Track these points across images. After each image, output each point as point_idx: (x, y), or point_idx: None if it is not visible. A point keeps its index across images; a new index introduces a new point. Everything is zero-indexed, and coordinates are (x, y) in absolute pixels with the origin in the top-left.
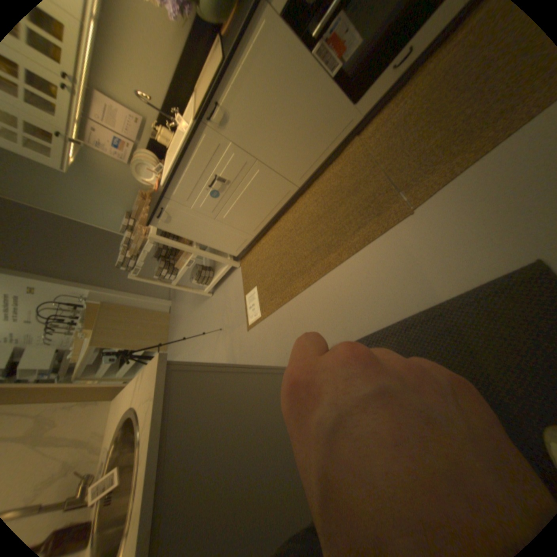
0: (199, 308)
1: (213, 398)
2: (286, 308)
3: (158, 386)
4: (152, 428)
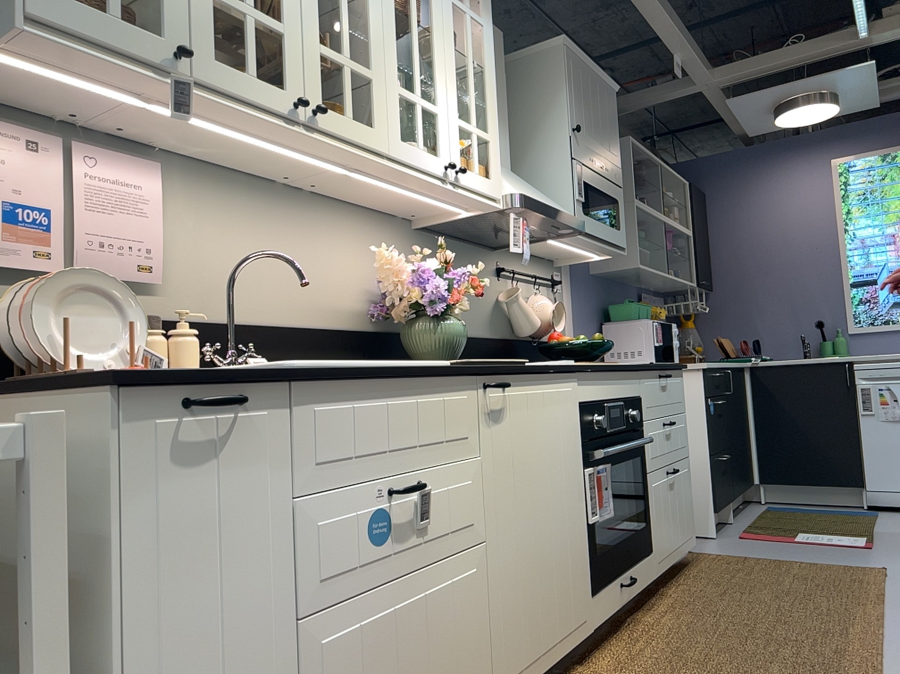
0: None
1: None
2: None
3: None
4: None
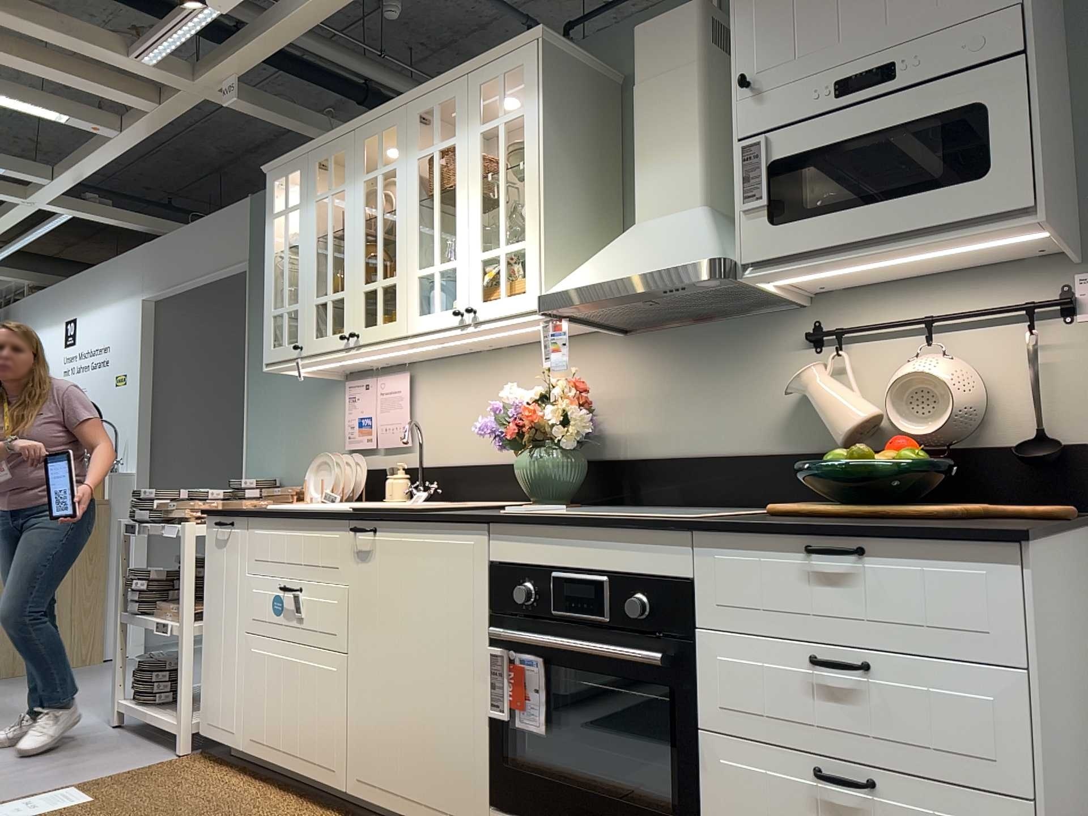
0: (85, 710)
1: None
2: None
3: None
4: None
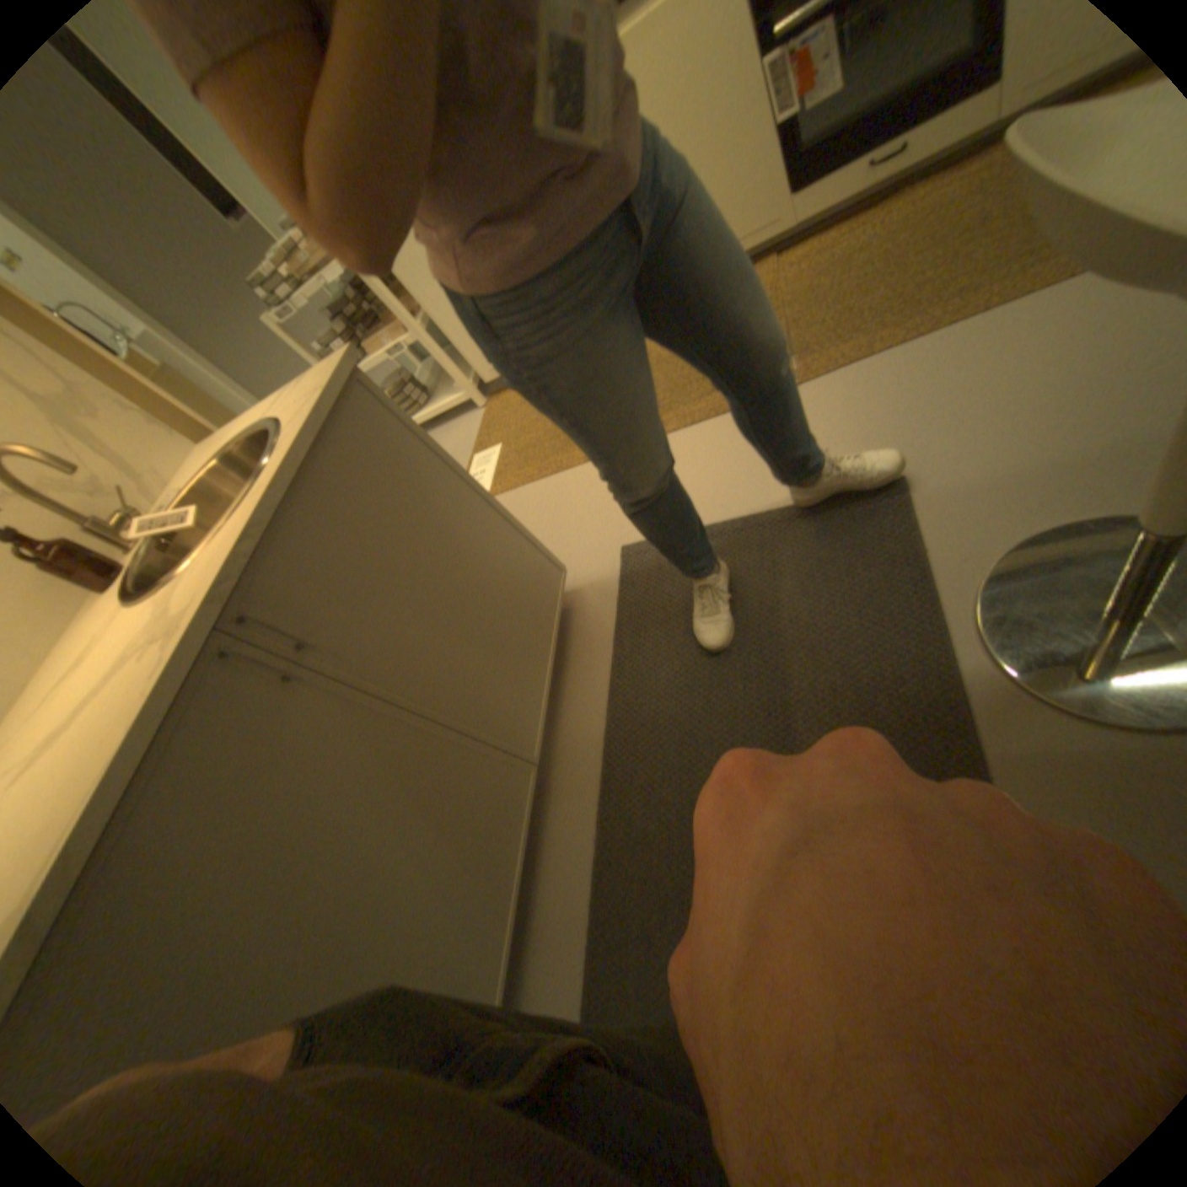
0: None
1: (398, 459)
2: (540, 487)
3: (334, 379)
4: (310, 416)
